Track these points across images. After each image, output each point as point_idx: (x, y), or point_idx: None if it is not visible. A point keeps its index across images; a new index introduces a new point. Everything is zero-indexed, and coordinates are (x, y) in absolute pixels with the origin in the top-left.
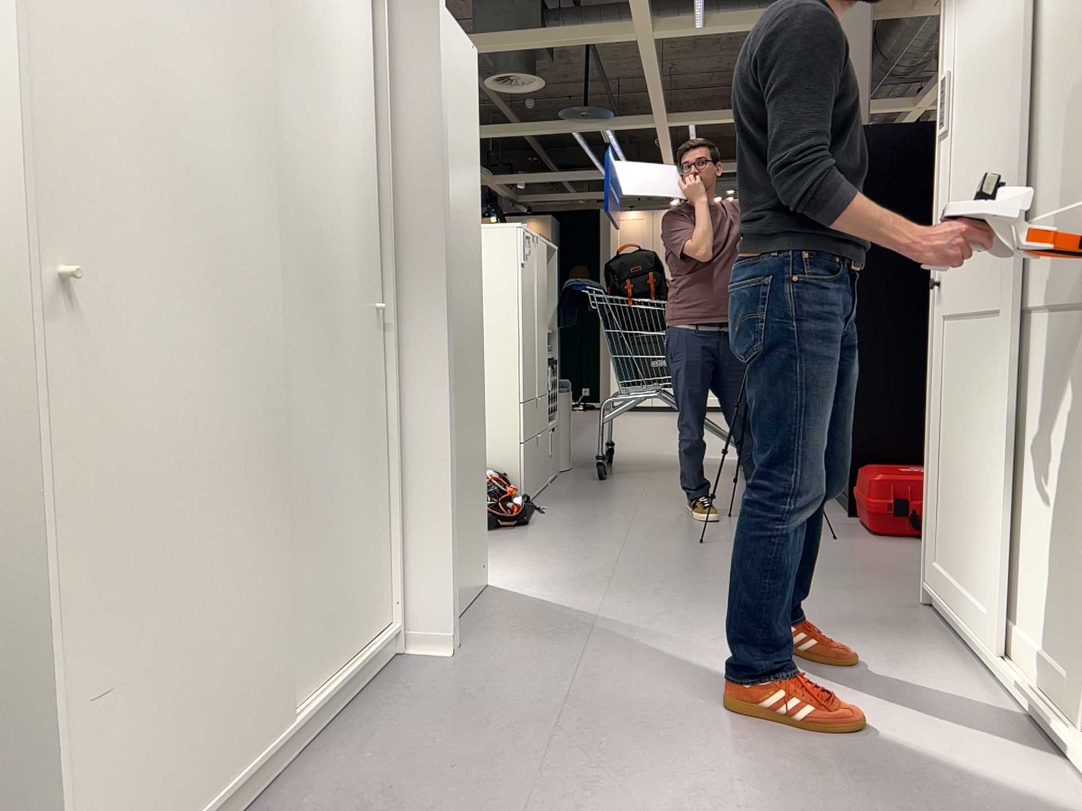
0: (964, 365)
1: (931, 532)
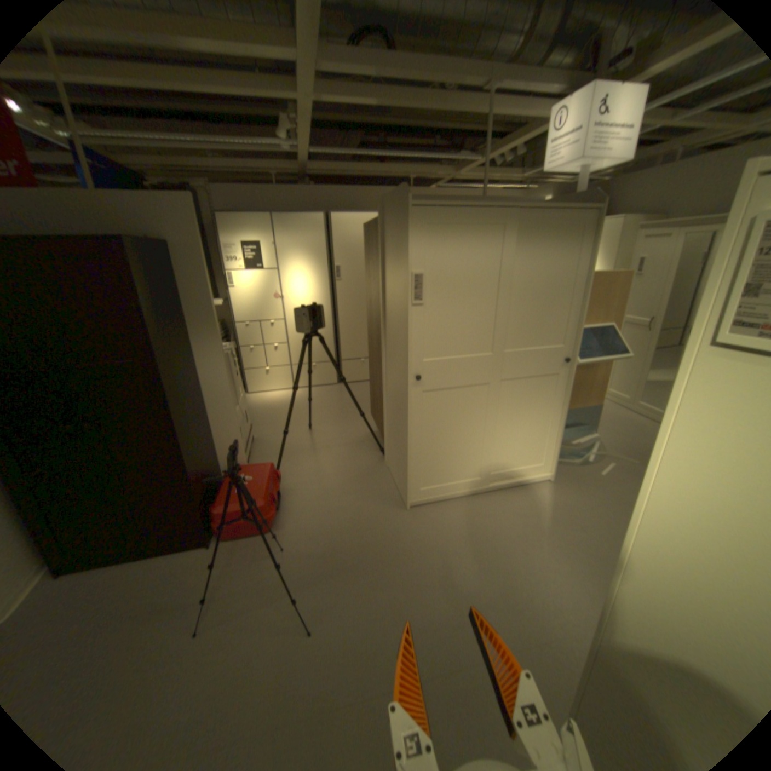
0: (455, 407)
1: (421, 478)
